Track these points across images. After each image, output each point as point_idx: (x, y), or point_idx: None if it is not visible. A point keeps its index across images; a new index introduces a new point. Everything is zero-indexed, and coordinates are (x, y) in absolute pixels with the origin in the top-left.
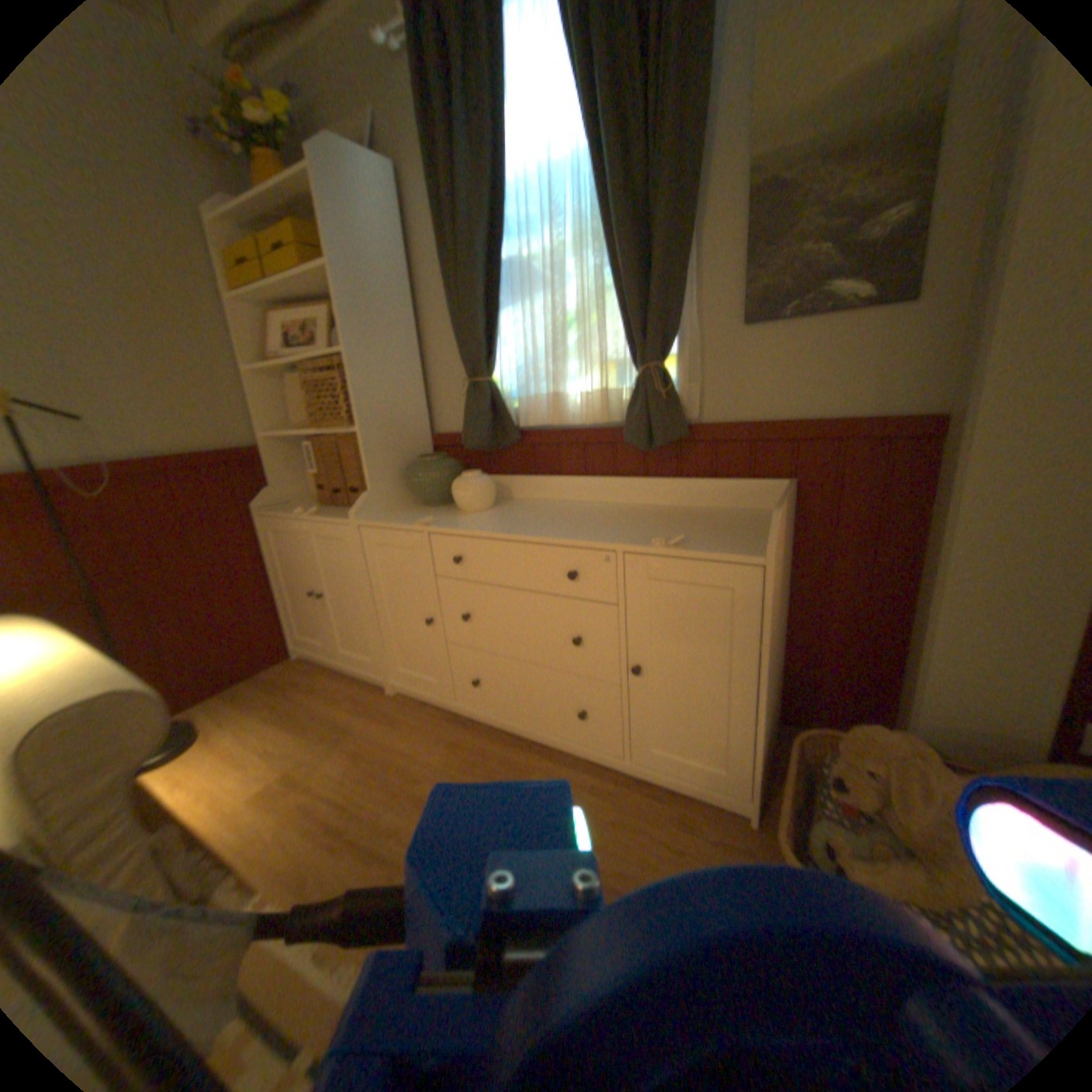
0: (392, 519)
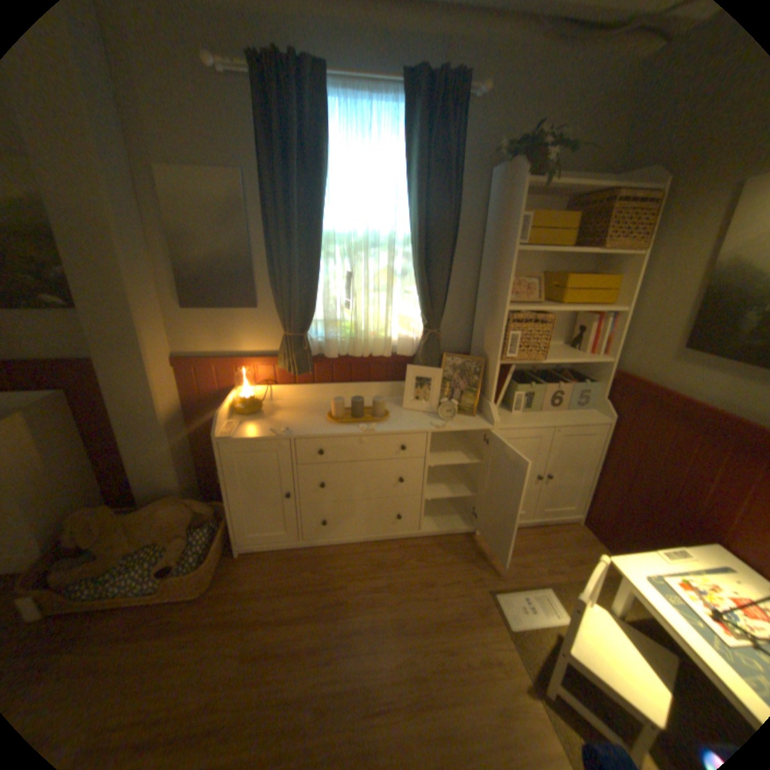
0: None
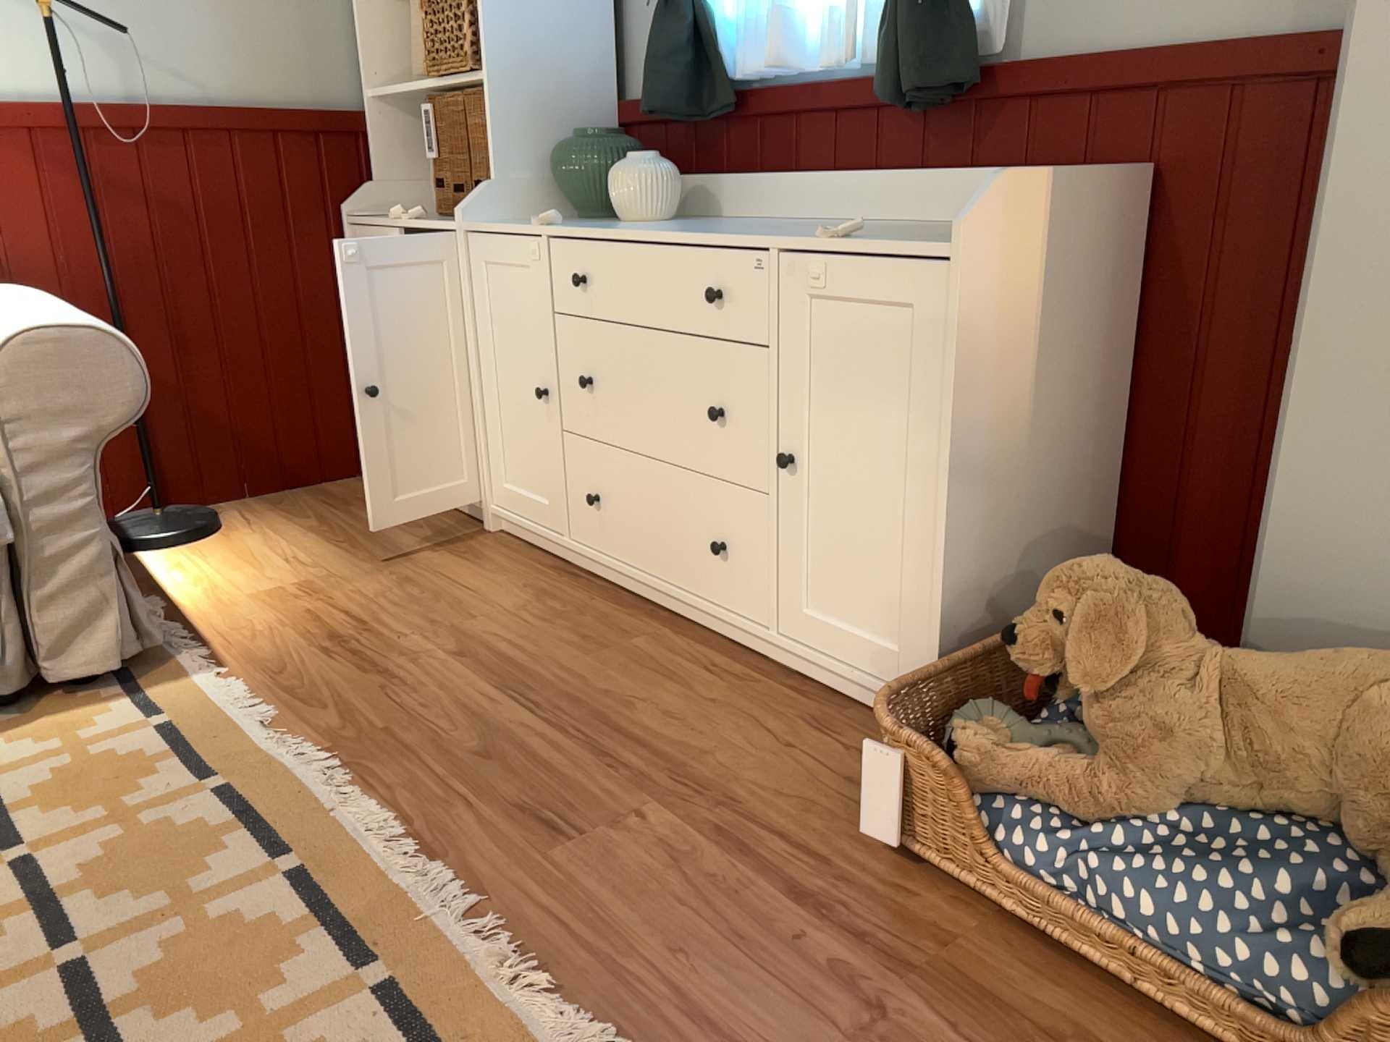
0: (509, 225)
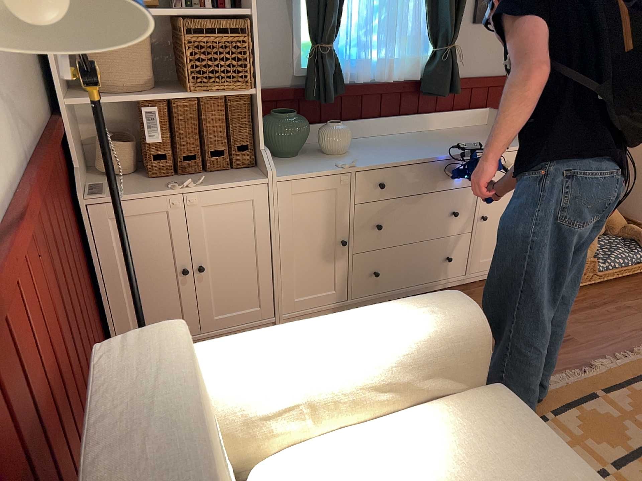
0: (302, 170)
